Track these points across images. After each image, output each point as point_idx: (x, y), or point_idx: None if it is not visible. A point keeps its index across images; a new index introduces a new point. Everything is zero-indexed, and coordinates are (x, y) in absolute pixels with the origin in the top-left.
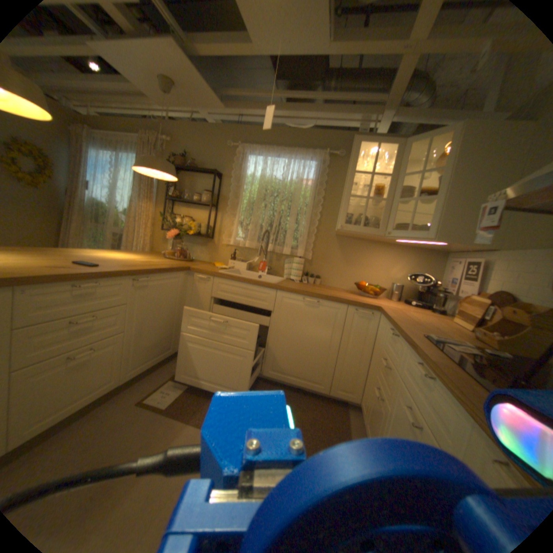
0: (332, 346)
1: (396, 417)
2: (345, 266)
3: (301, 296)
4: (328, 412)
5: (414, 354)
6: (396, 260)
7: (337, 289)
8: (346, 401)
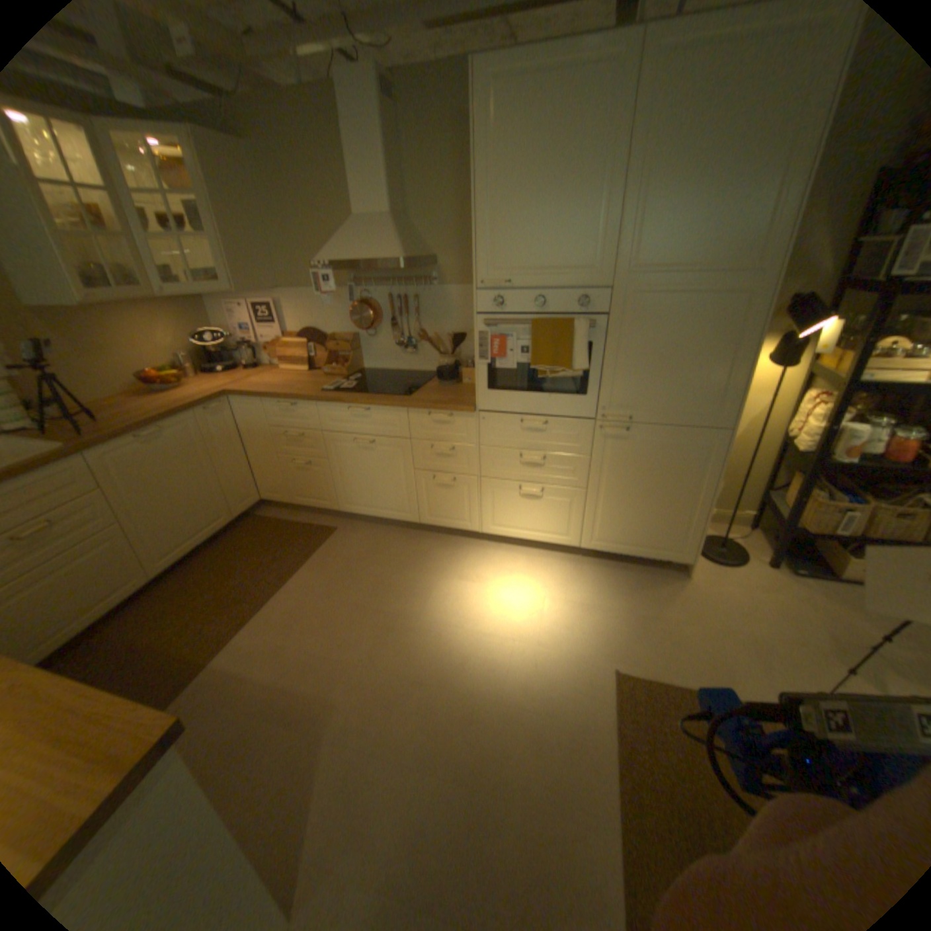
0: (206, 468)
1: (338, 457)
2: (86, 360)
3: (128, 437)
4: (249, 531)
5: (332, 407)
6: (150, 321)
7: (106, 402)
8: (248, 508)
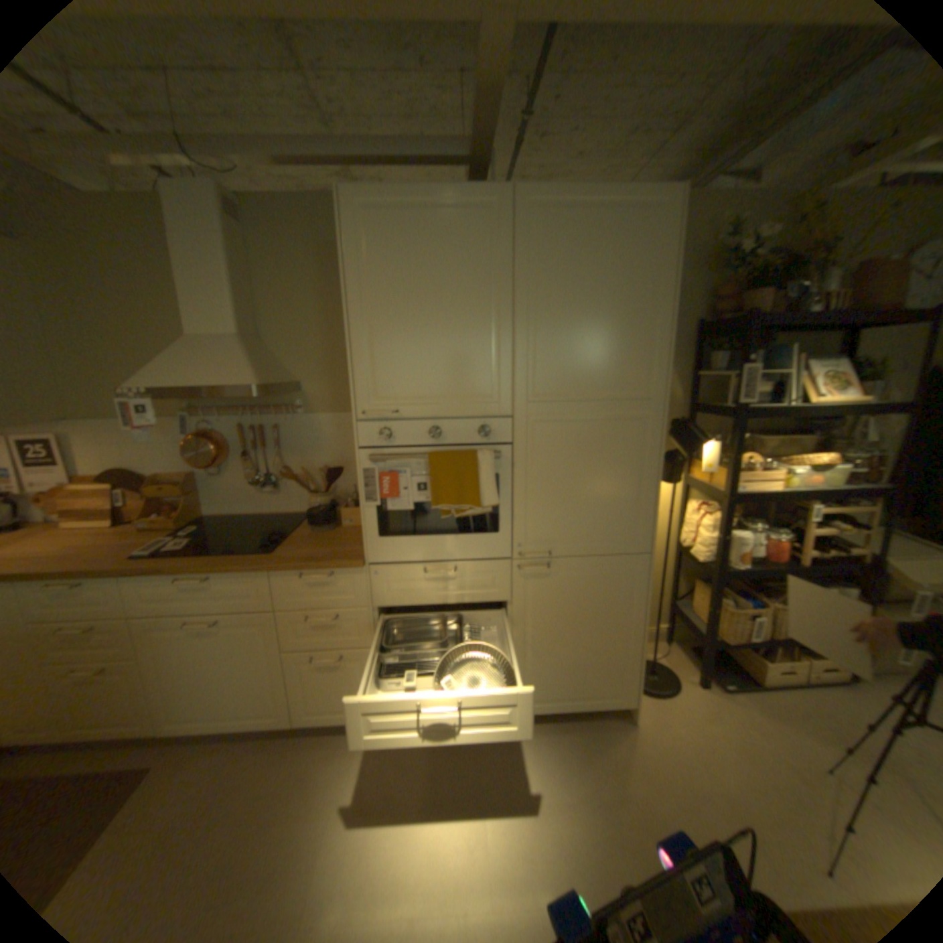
0: None
1: (157, 654)
2: None
3: None
4: None
5: (148, 581)
6: None
7: None
8: None
